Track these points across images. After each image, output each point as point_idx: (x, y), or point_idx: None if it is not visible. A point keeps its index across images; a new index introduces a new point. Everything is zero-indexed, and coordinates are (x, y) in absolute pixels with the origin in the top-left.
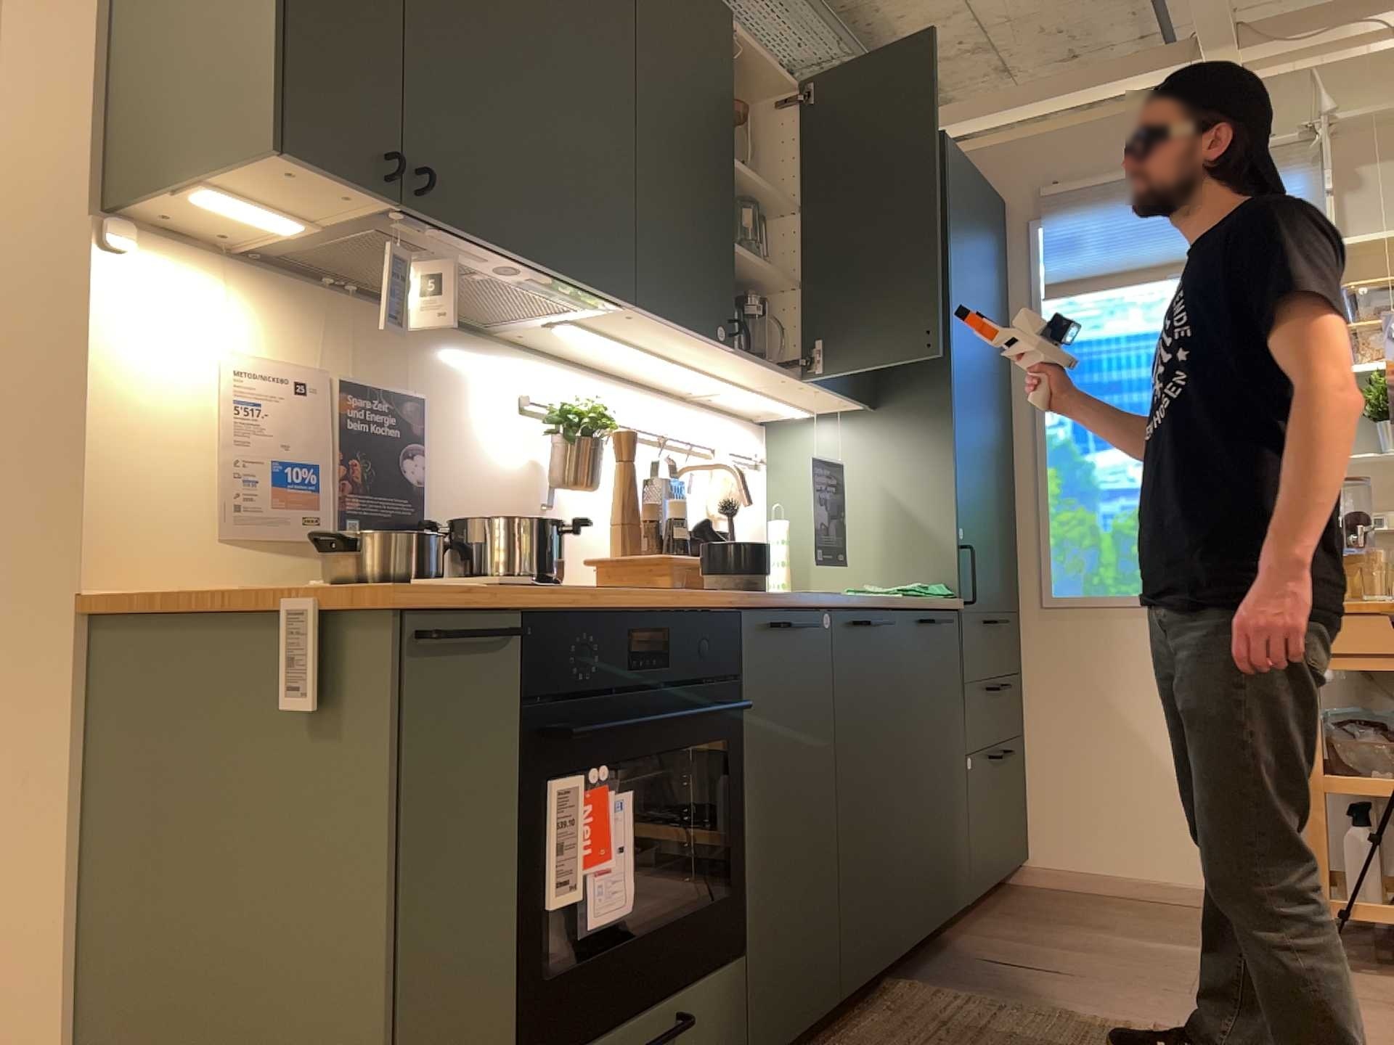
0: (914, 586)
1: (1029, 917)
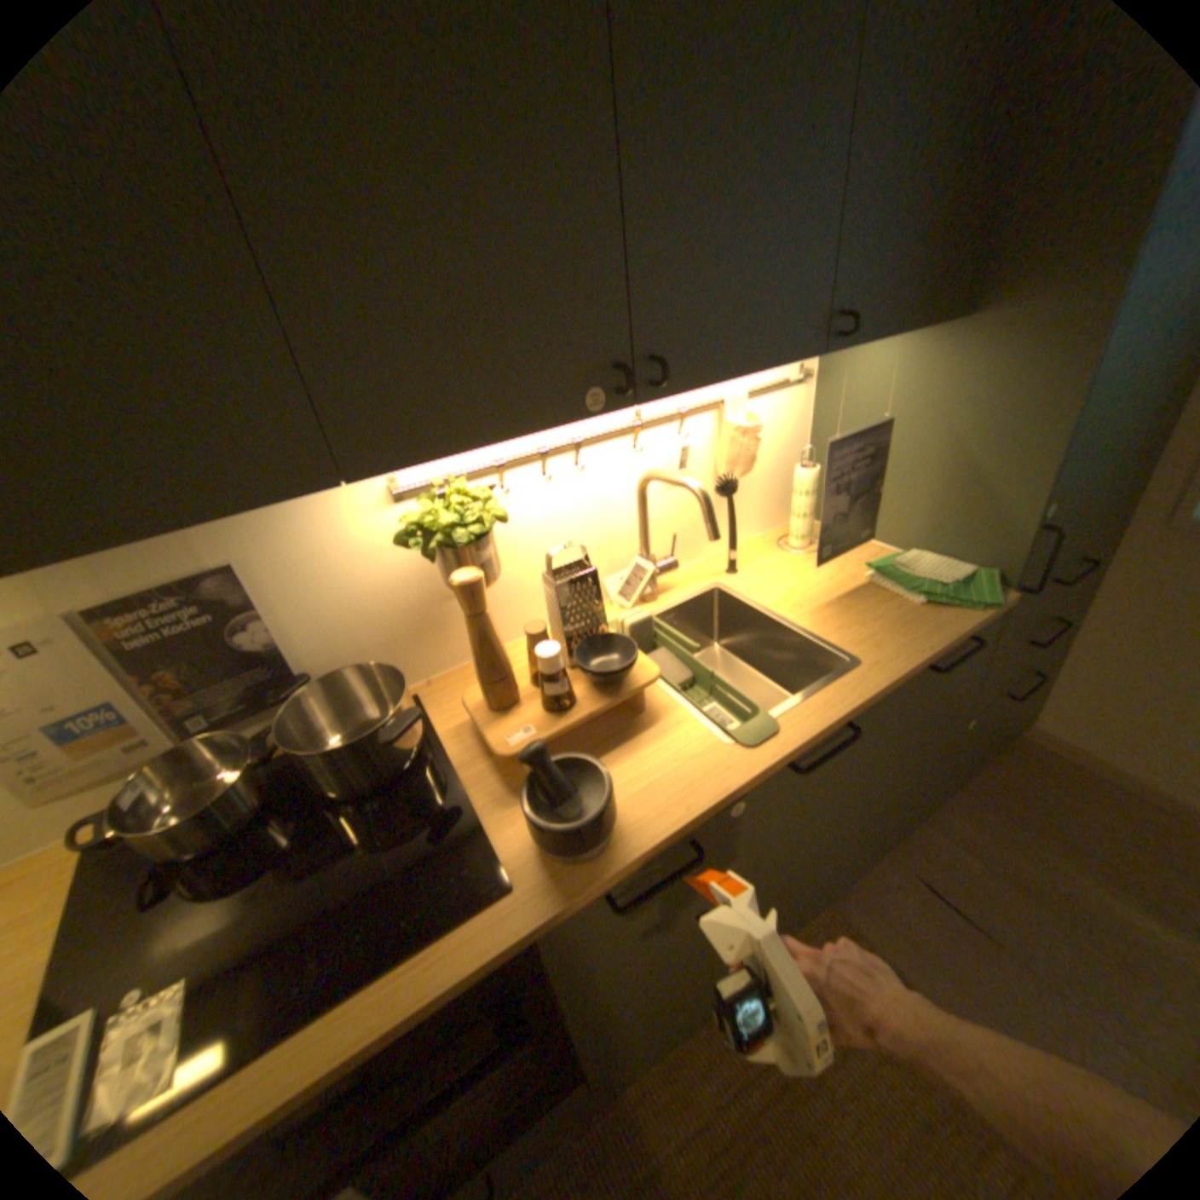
0: (952, 578)
1: (1001, 805)
